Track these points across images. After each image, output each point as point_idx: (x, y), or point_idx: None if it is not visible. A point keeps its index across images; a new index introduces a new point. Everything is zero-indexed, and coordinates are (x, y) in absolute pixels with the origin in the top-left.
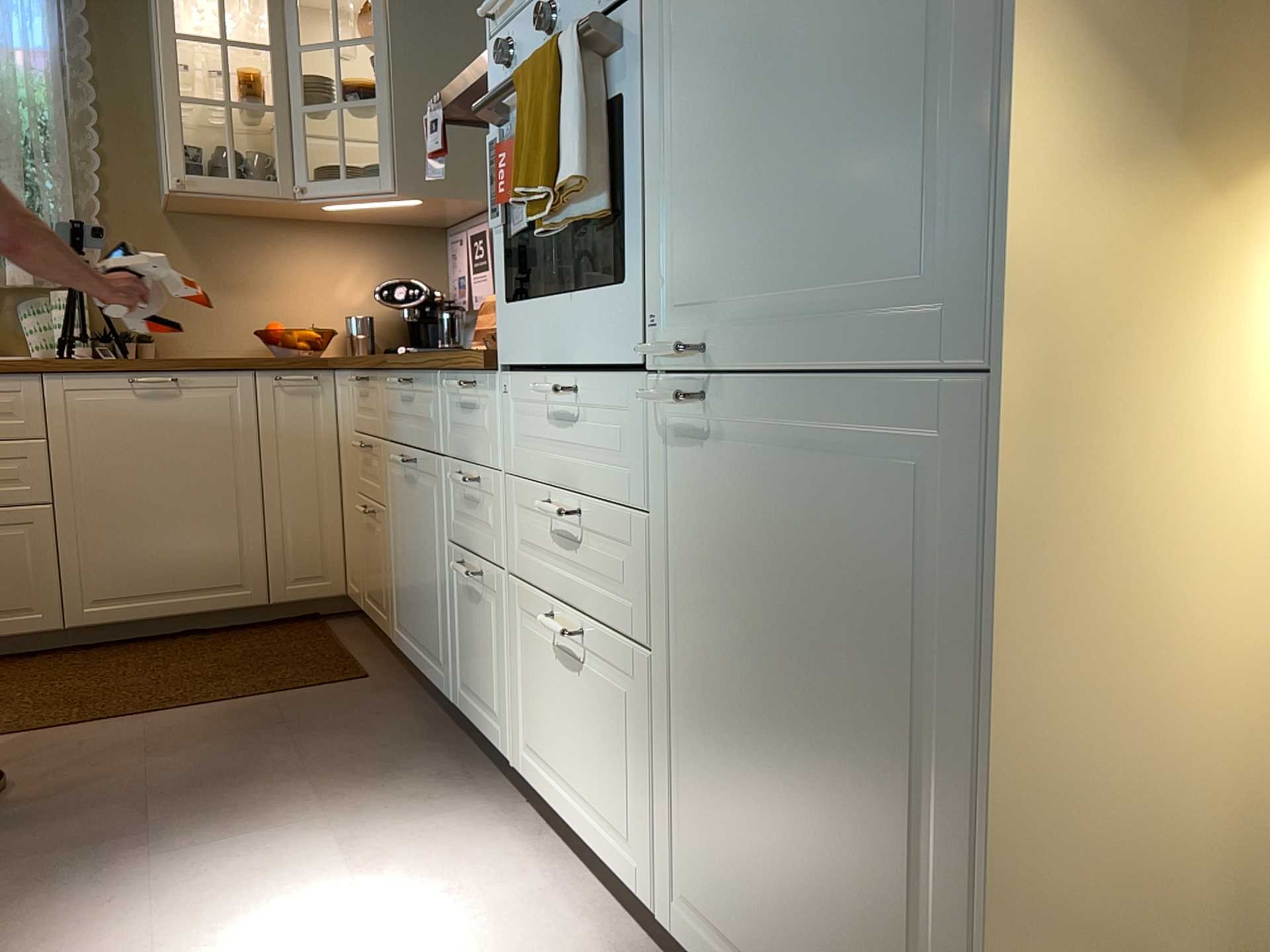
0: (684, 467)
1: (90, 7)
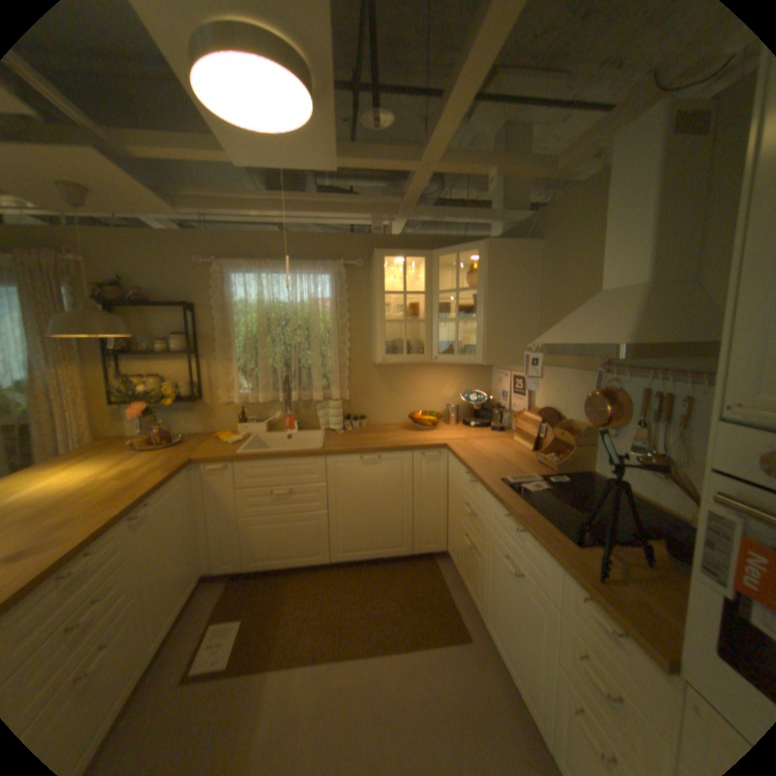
0: None
1: (348, 277)
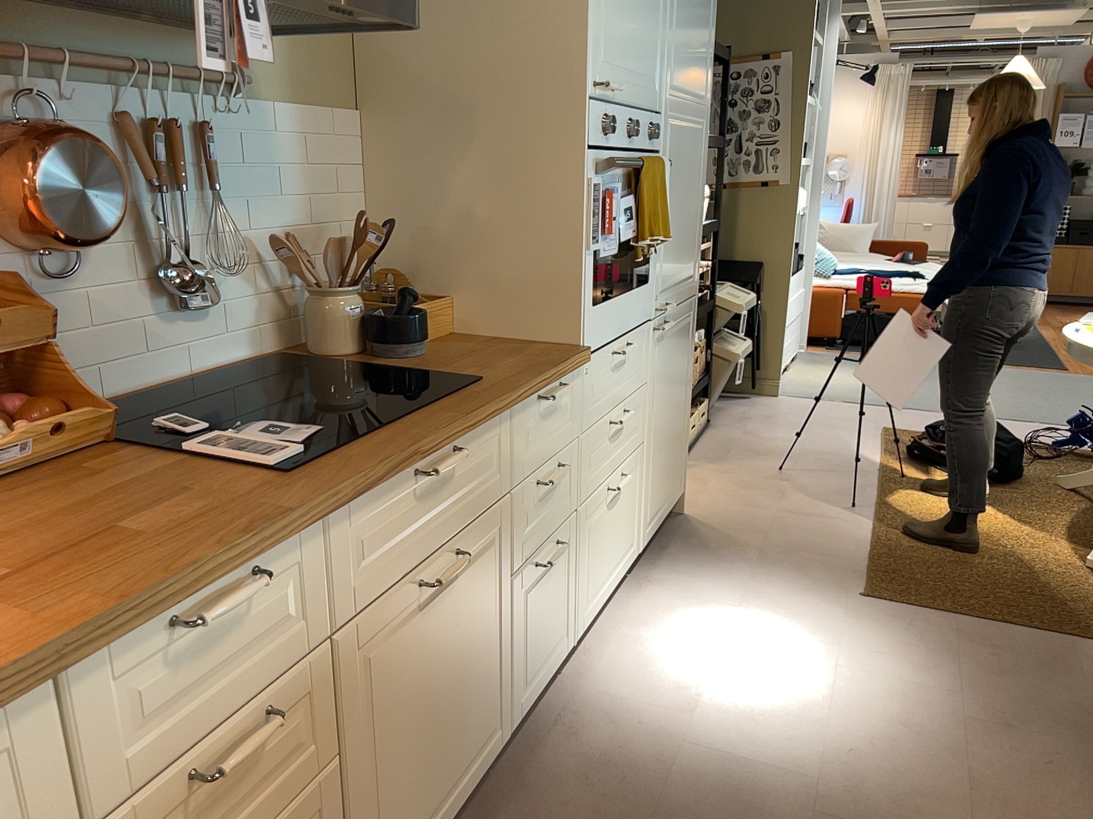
0: (657, 352)
1: None
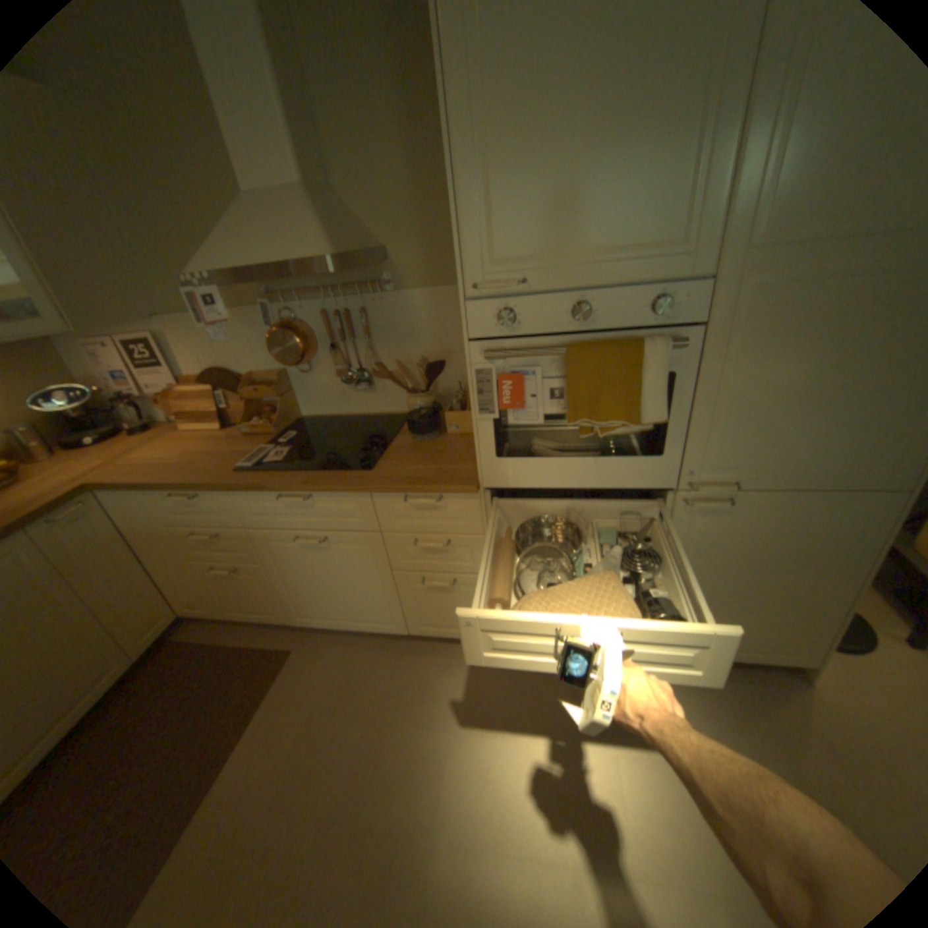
0: (696, 522)
1: None
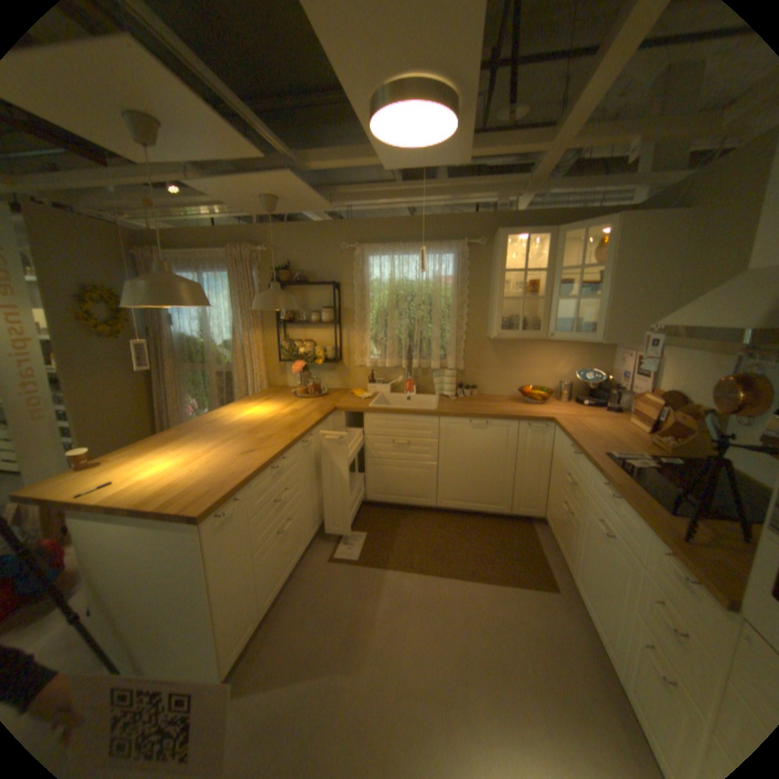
0: None
1: (469, 255)
